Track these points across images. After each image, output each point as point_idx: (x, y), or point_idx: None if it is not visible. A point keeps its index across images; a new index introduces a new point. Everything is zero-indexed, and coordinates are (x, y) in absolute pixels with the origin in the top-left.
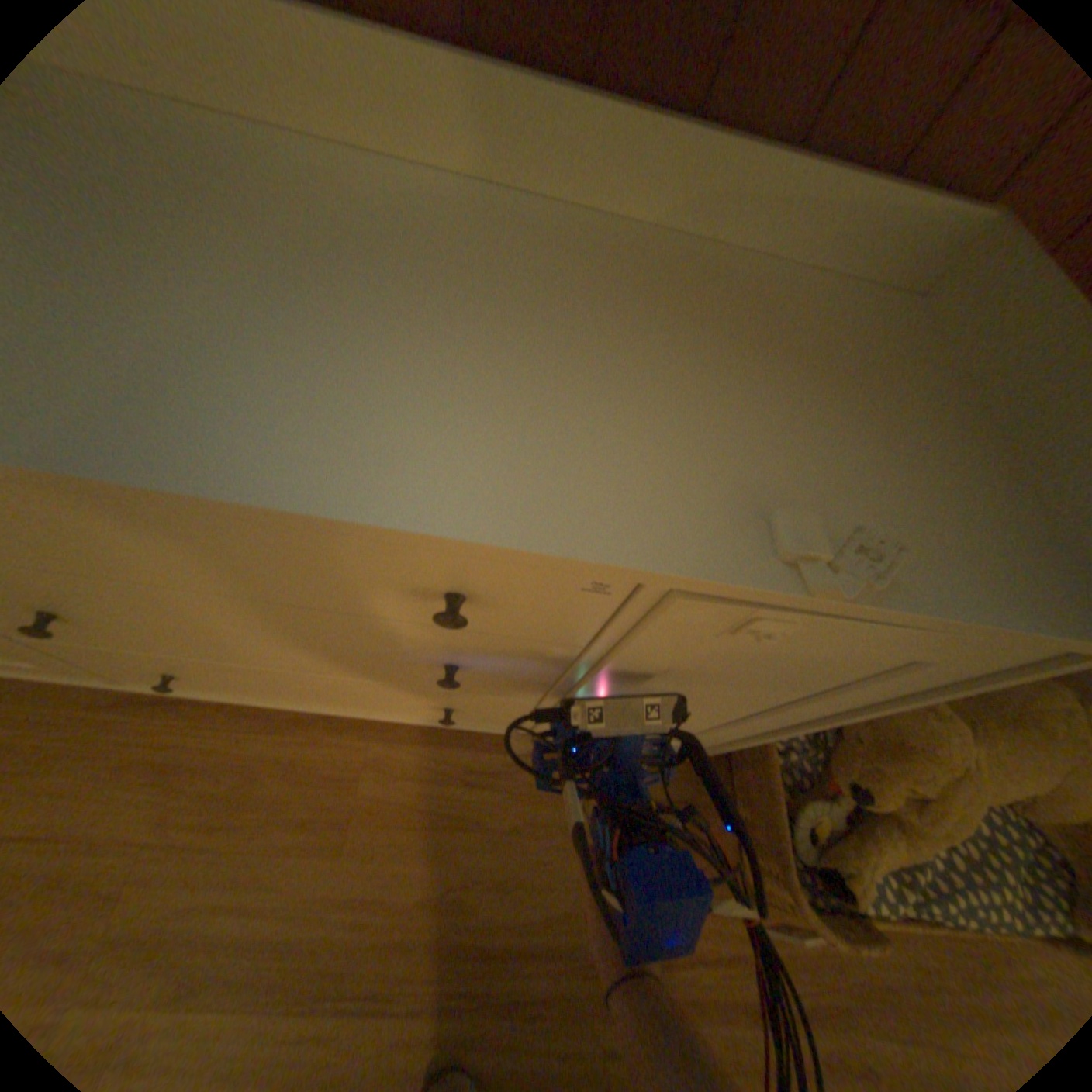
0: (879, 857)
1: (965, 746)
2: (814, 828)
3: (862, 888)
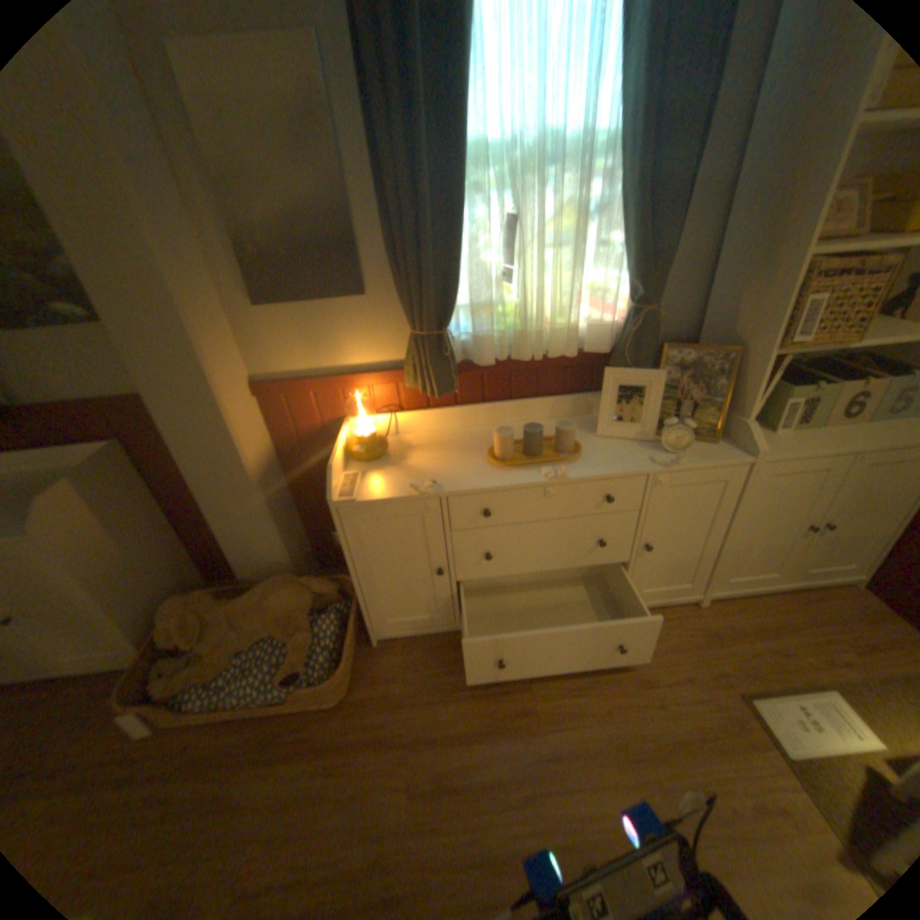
0: (184, 675)
1: (197, 605)
2: (162, 672)
3: (171, 692)
